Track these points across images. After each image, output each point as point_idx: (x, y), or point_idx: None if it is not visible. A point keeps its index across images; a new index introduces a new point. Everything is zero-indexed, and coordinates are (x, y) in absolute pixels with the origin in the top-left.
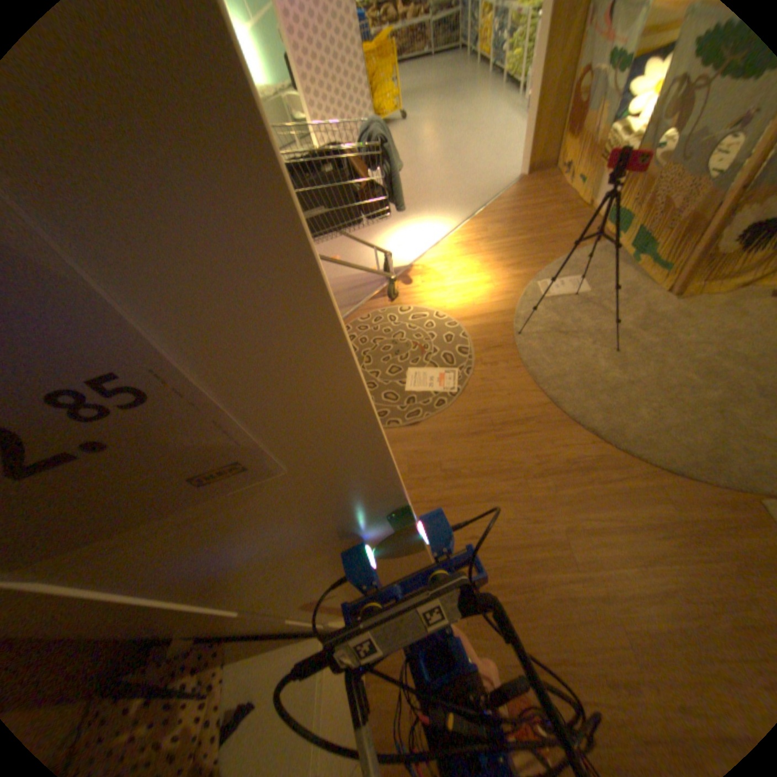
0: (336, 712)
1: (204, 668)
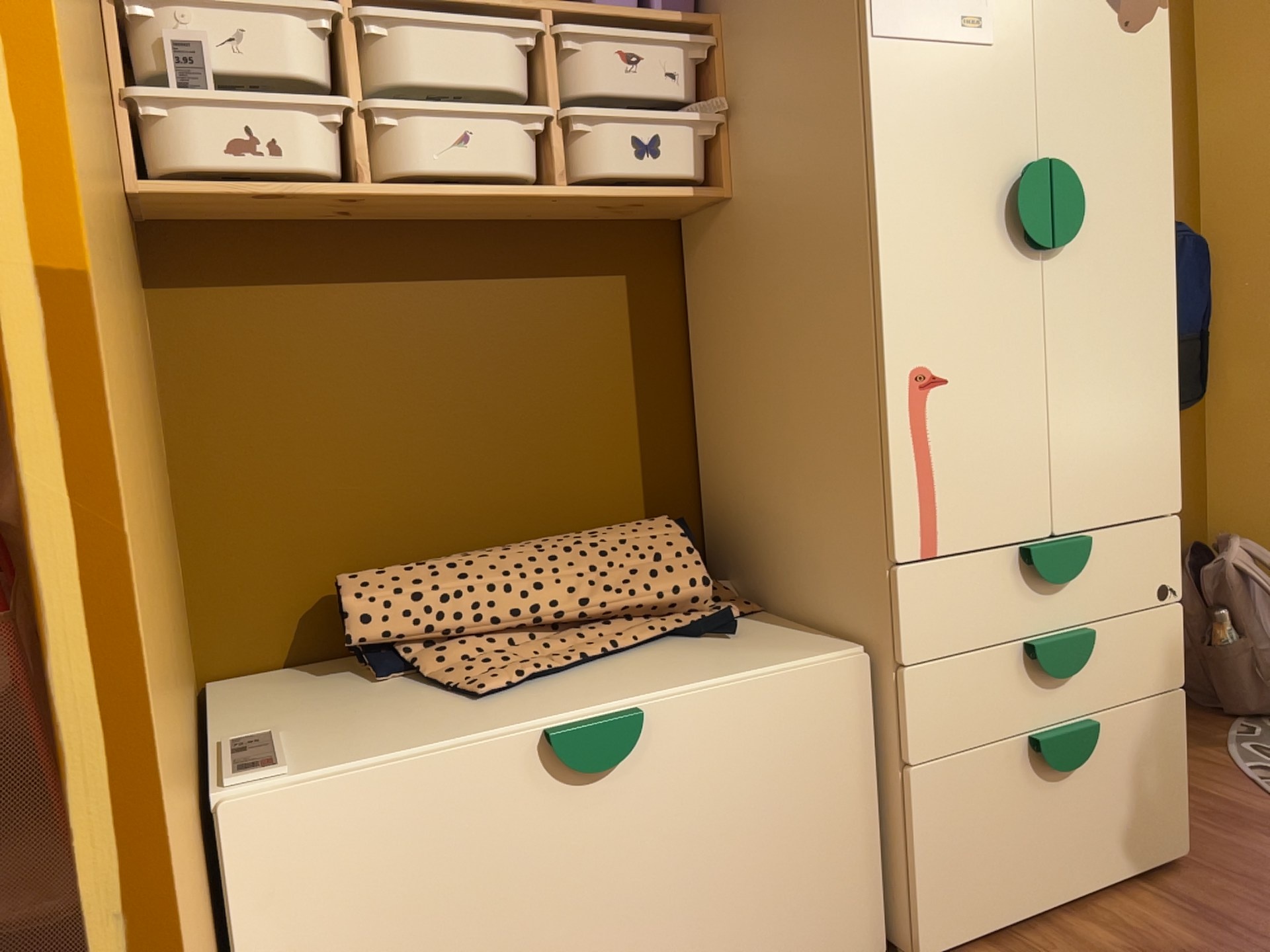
0: (792, 775)
1: (736, 601)
